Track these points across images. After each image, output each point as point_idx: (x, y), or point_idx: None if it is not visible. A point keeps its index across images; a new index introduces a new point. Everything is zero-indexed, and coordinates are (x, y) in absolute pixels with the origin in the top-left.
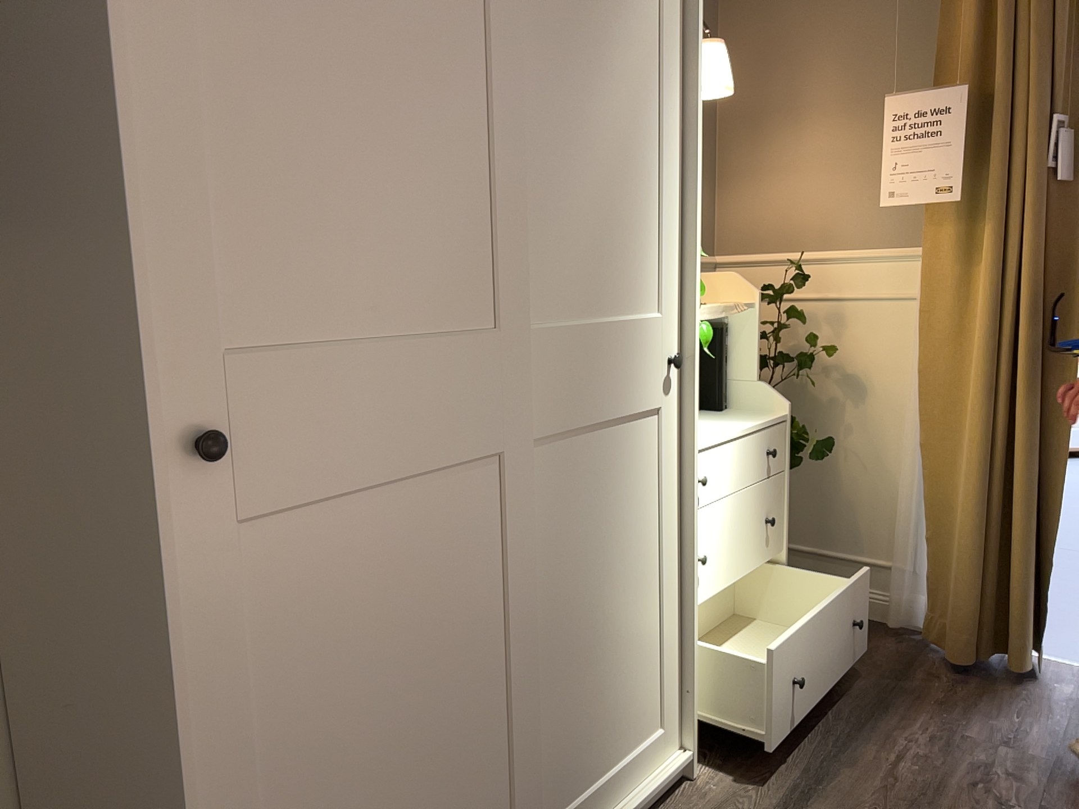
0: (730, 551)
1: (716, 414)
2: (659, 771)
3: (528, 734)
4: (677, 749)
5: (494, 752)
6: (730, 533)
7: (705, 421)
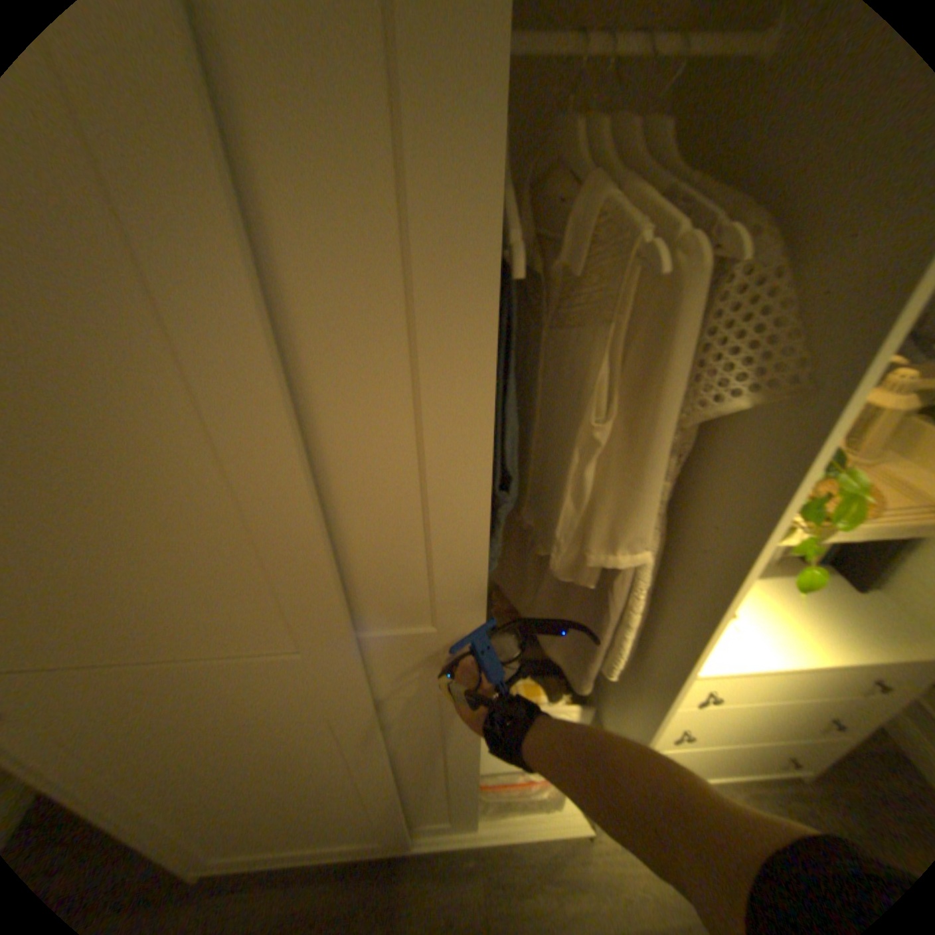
0: (745, 734)
1: (845, 597)
2: (552, 832)
3: (382, 818)
4: (583, 825)
5: (349, 818)
6: (752, 725)
7: (804, 612)
